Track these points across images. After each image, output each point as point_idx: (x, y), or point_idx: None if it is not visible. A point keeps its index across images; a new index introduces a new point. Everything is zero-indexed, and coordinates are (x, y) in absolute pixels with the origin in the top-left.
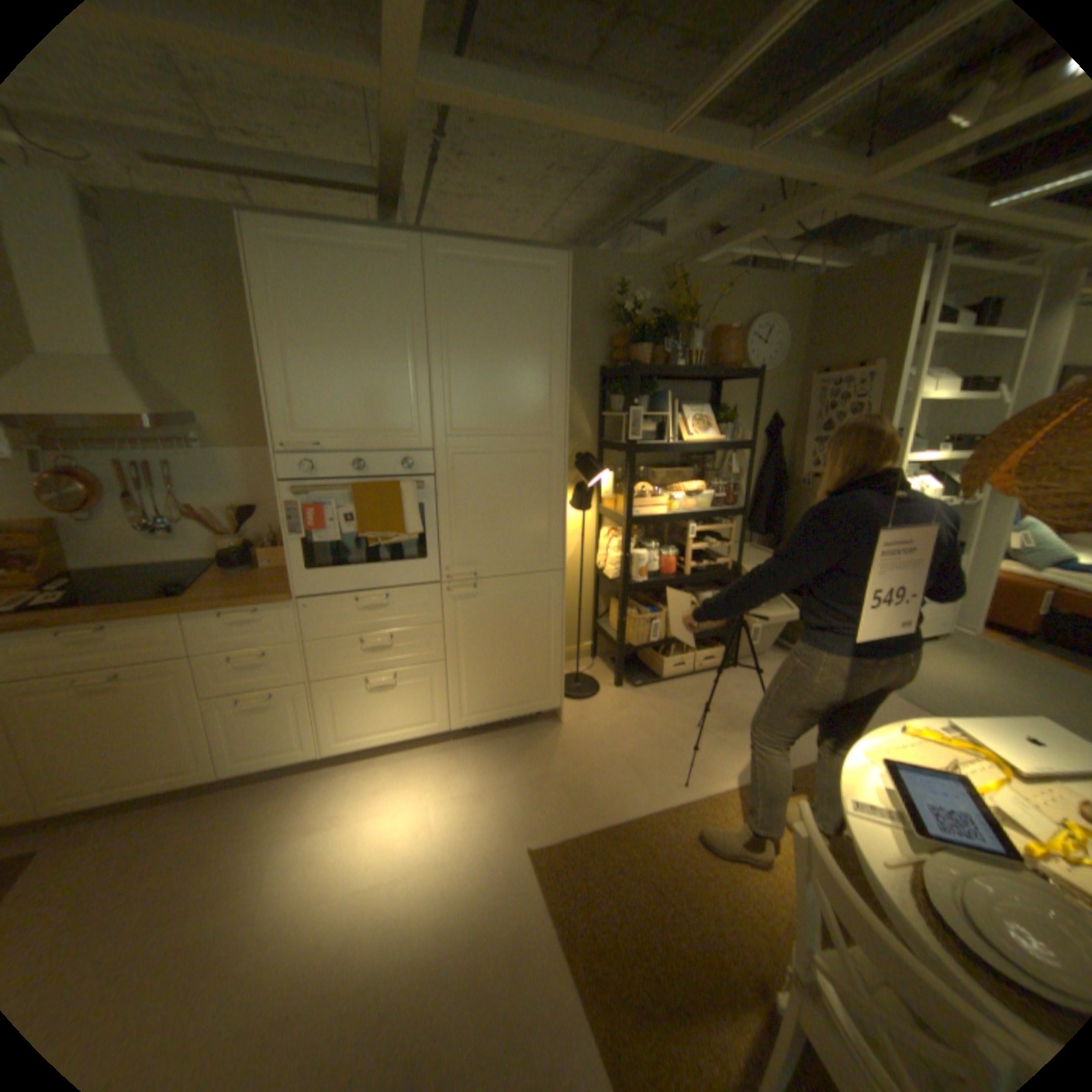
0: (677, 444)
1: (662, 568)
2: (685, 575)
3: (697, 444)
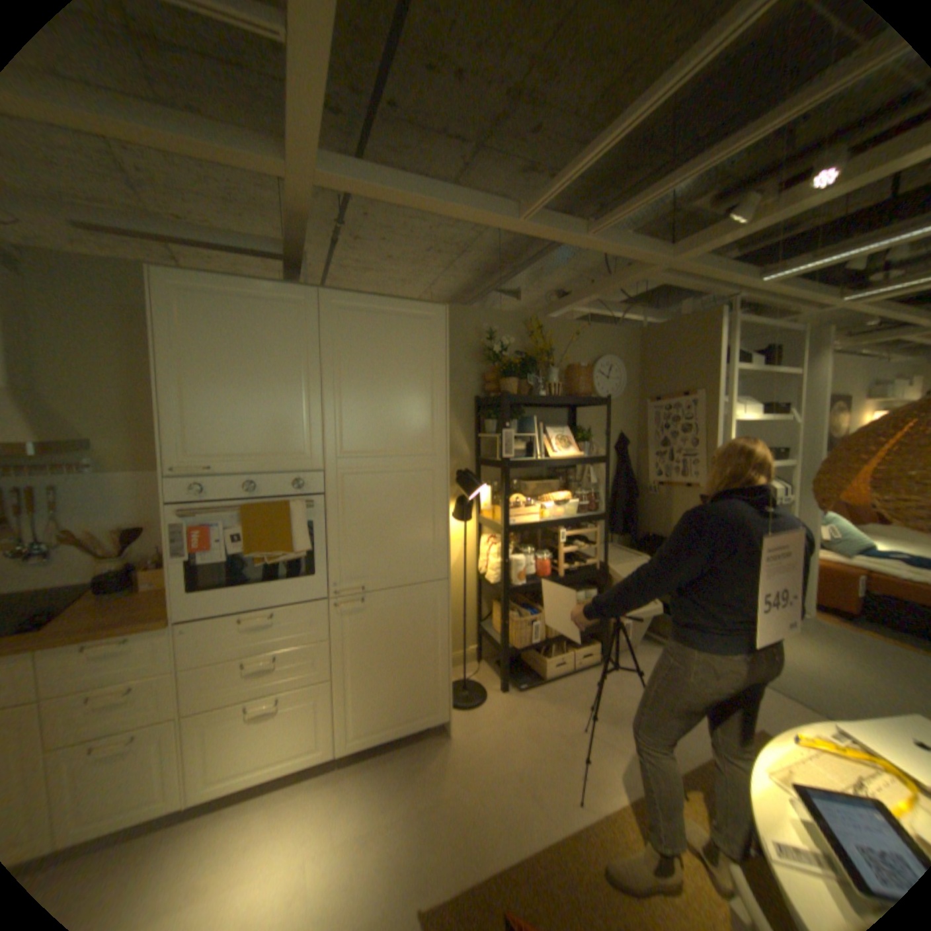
0: (544, 459)
1: (538, 571)
2: (560, 576)
3: (561, 459)
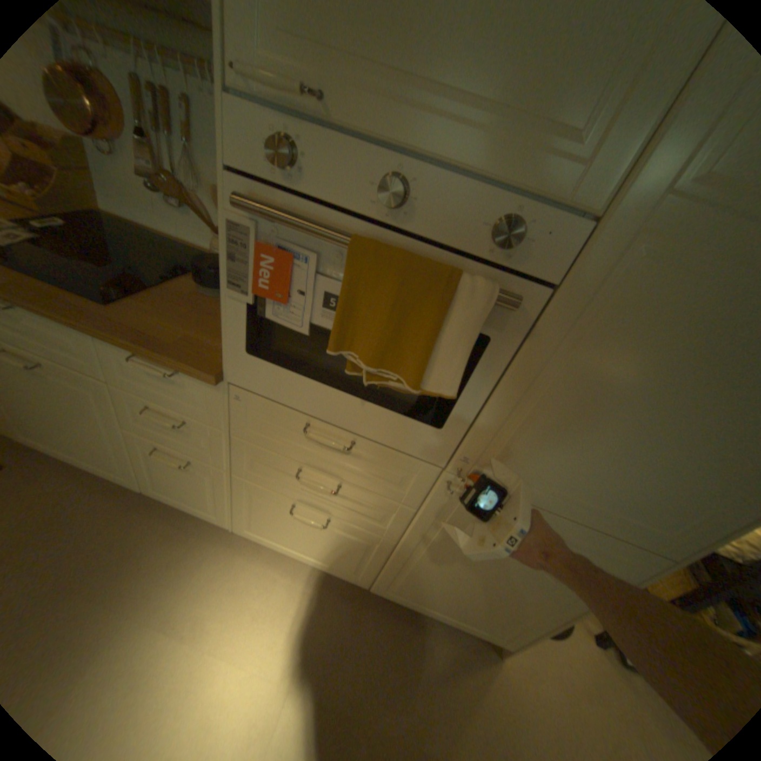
0: None
1: None
2: None
3: None
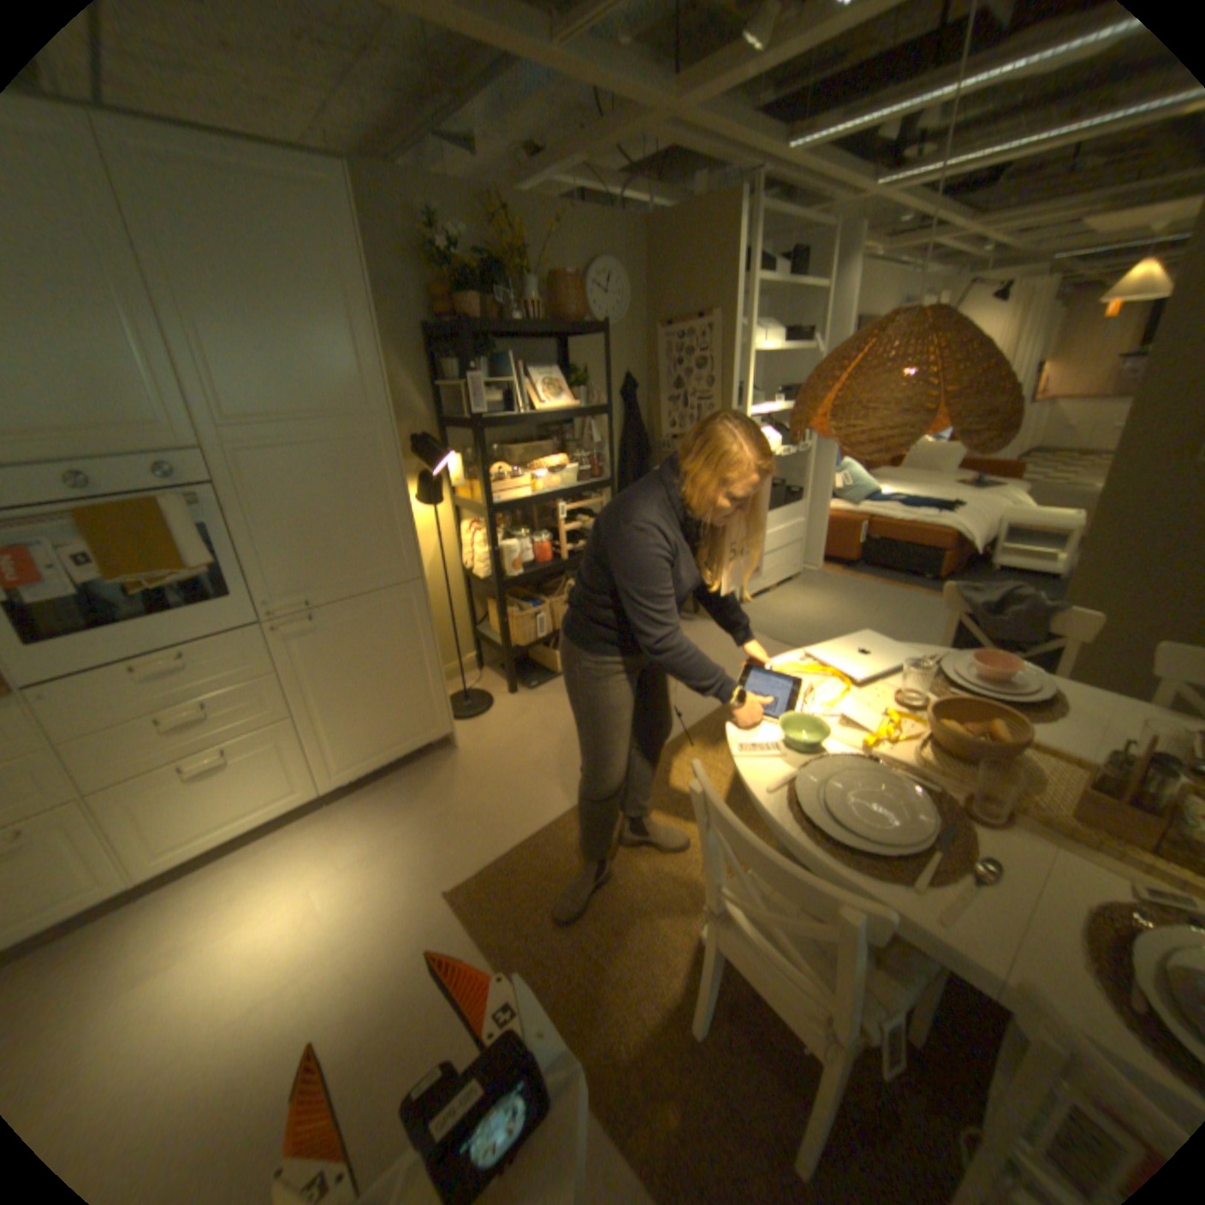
0: (529, 414)
1: (537, 556)
2: (563, 560)
3: (551, 412)
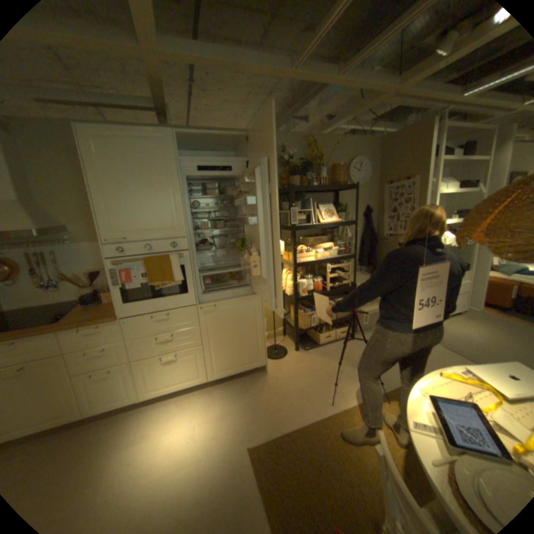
0: (316, 224)
1: (315, 288)
2: (327, 290)
3: (327, 223)
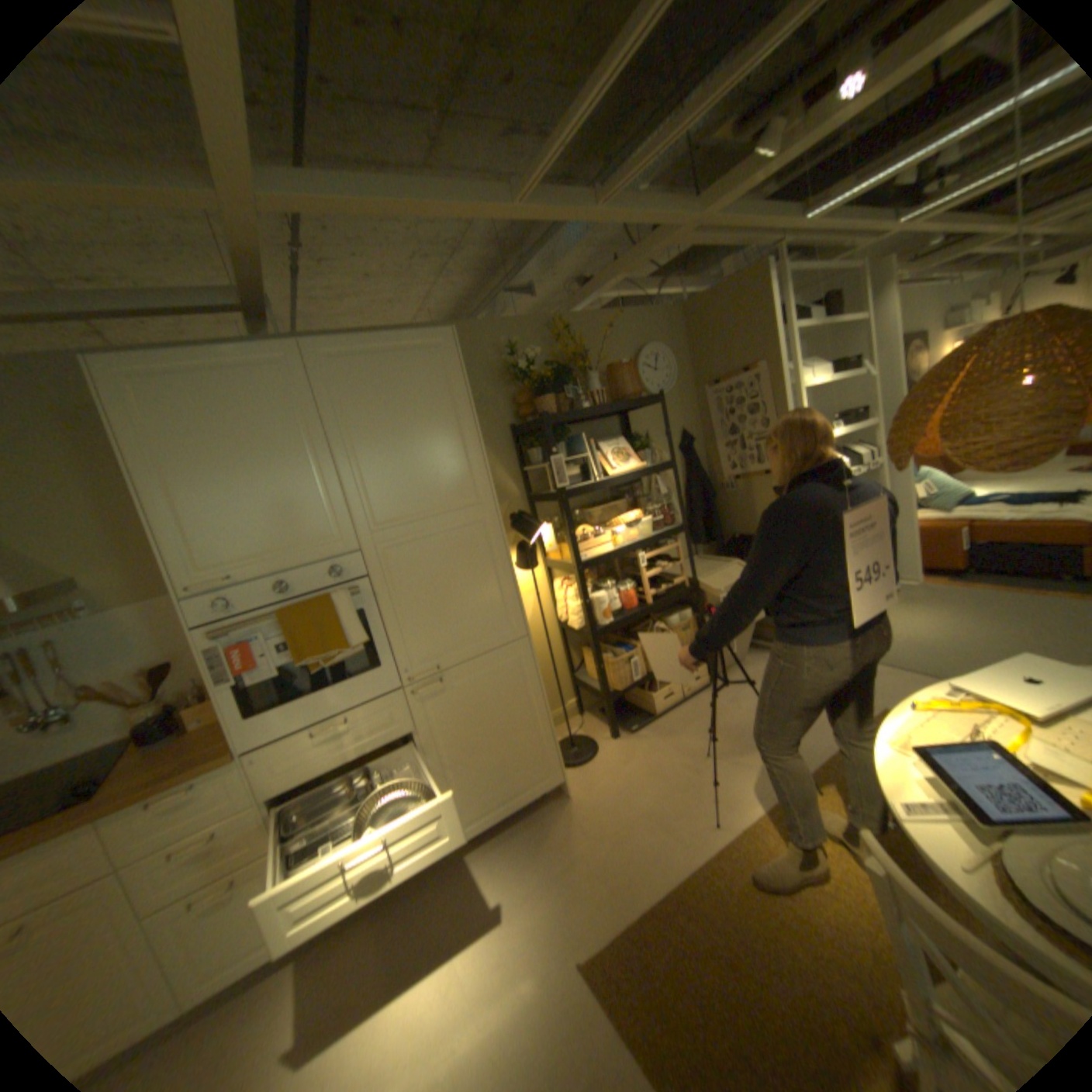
0: (603, 480)
1: (623, 604)
2: (648, 604)
3: (622, 475)
